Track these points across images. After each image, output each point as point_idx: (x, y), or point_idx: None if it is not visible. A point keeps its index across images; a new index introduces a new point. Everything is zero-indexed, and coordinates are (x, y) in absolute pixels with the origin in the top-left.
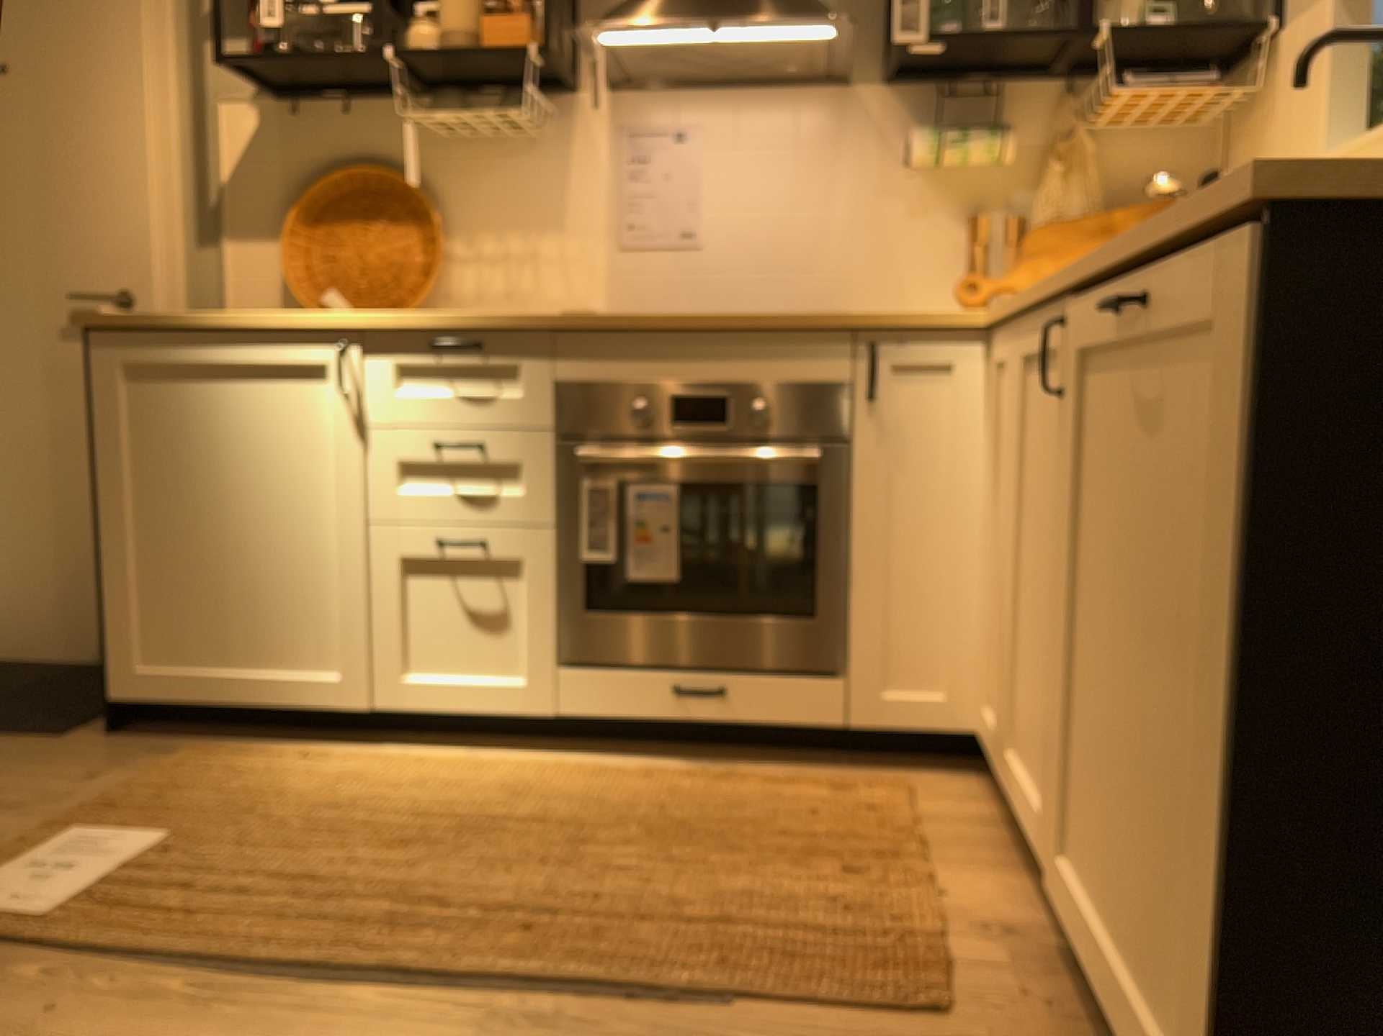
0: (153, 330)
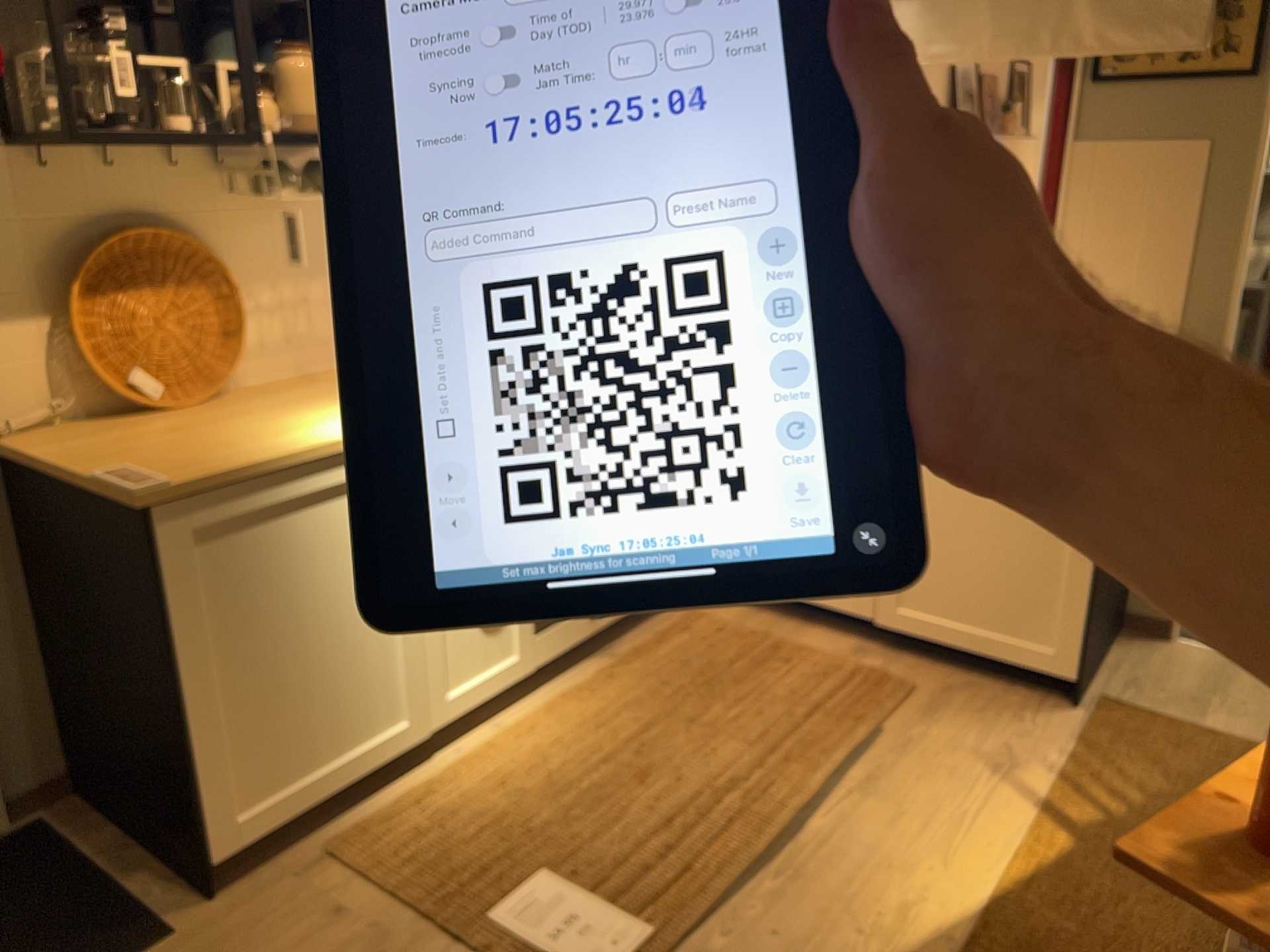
0: (228, 486)
